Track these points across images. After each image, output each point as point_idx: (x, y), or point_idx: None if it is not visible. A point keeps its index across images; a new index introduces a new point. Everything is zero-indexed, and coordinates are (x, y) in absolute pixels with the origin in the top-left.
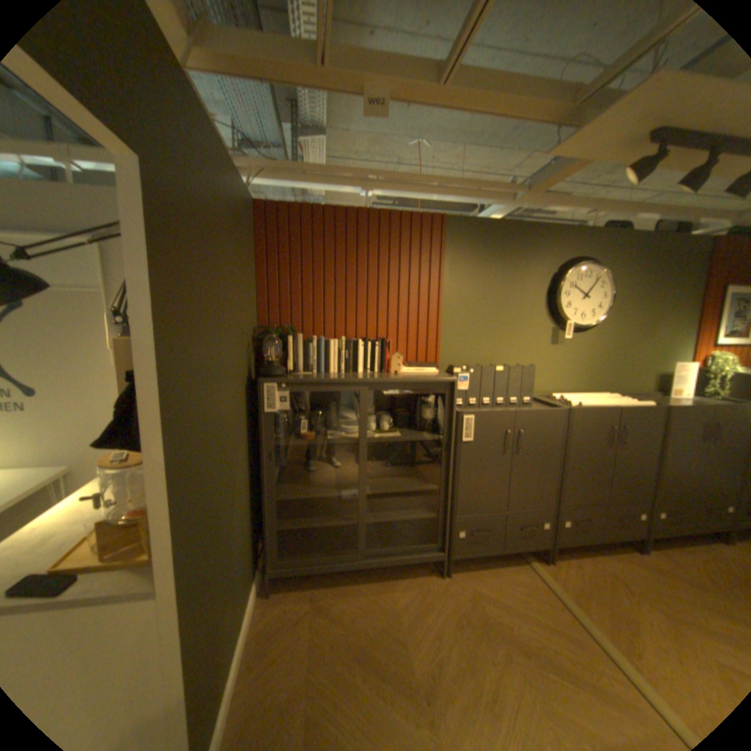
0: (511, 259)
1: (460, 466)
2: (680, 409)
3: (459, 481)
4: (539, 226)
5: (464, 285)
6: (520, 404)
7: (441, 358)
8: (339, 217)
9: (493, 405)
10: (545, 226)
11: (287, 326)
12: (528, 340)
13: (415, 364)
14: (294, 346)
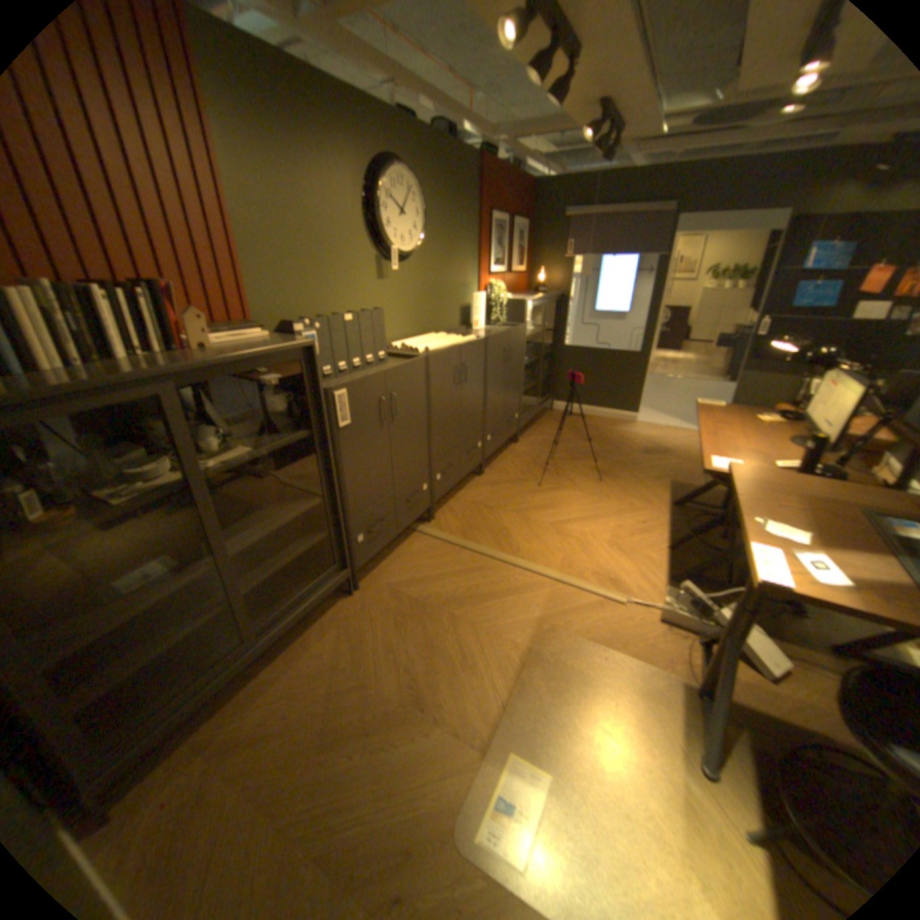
0: (311, 139)
1: (343, 462)
2: (491, 339)
3: (346, 480)
4: (336, 86)
5: (254, 176)
6: (377, 363)
7: (251, 312)
8: None
9: (350, 371)
10: (343, 90)
11: None
12: (355, 275)
13: (226, 328)
14: None
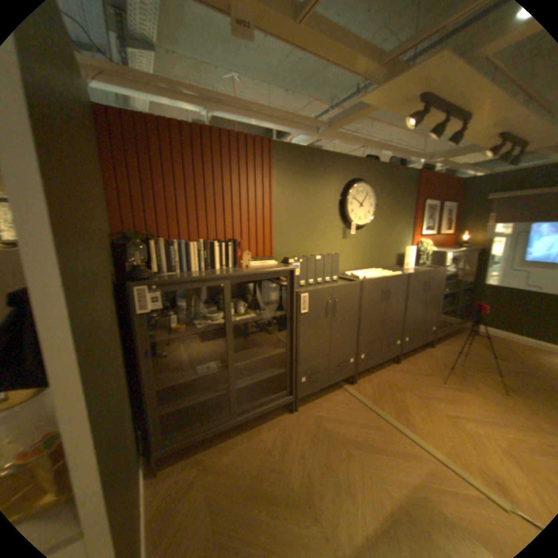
0: (315, 178)
1: (299, 331)
2: (412, 274)
3: (299, 342)
4: (331, 155)
5: (286, 196)
6: (330, 282)
7: (273, 253)
8: (182, 132)
9: (314, 284)
10: (335, 155)
11: (144, 232)
12: (328, 236)
13: (258, 259)
14: (155, 251)
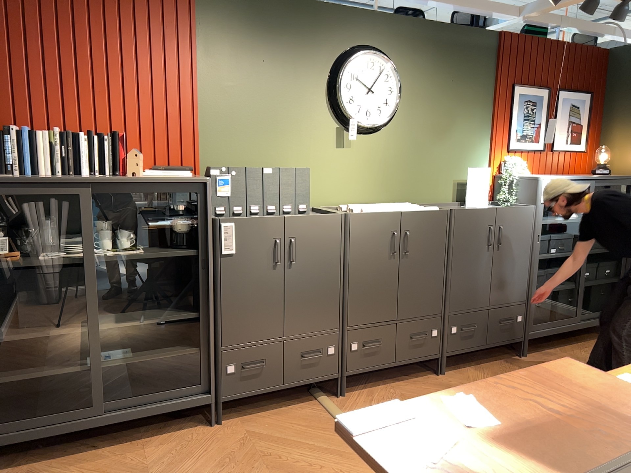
0: (280, 44)
1: (220, 285)
2: (460, 212)
3: (220, 303)
4: (311, 6)
5: (224, 71)
6: (294, 213)
7: (202, 162)
8: None
9: (261, 214)
10: (318, 8)
11: None
12: (309, 141)
13: (162, 167)
14: None
